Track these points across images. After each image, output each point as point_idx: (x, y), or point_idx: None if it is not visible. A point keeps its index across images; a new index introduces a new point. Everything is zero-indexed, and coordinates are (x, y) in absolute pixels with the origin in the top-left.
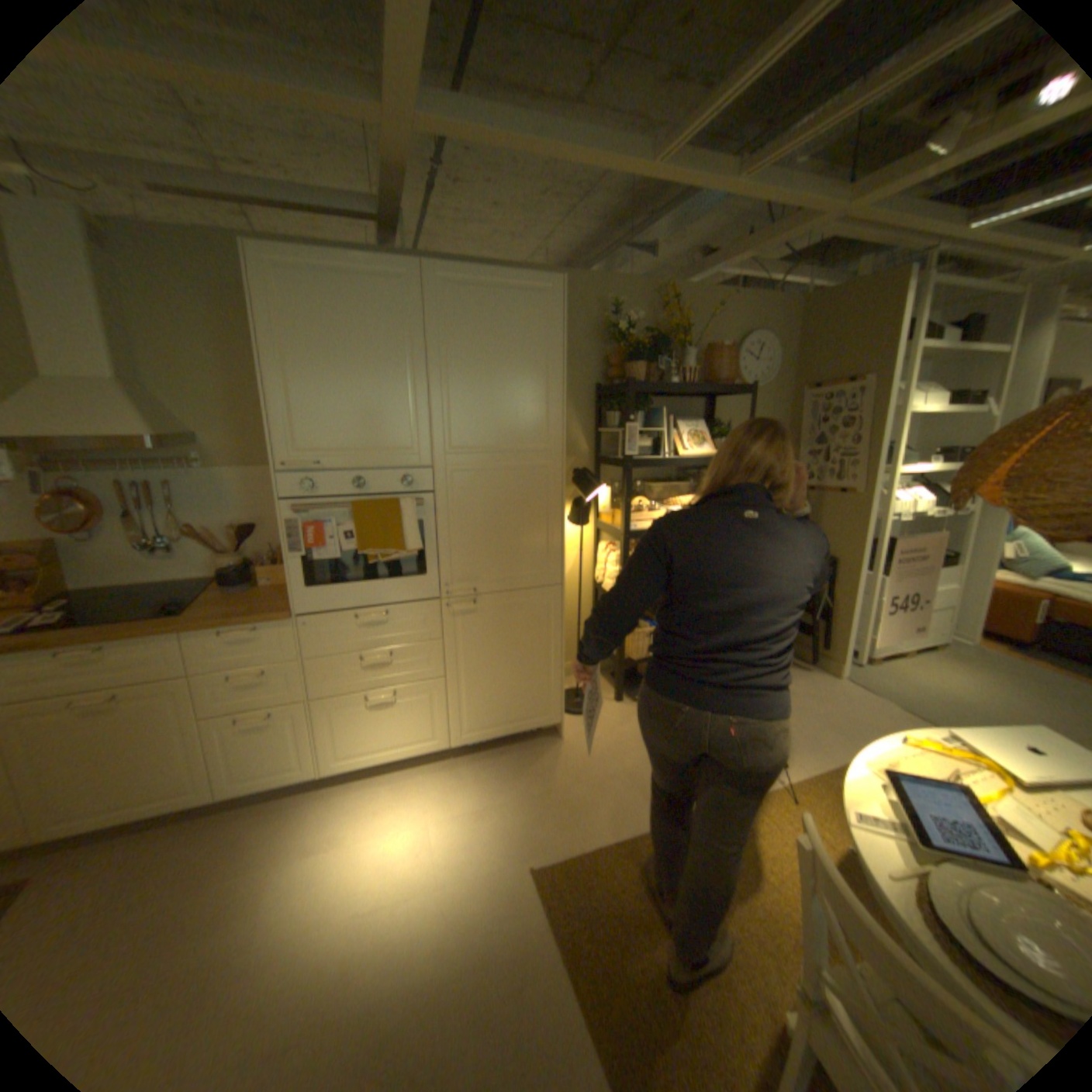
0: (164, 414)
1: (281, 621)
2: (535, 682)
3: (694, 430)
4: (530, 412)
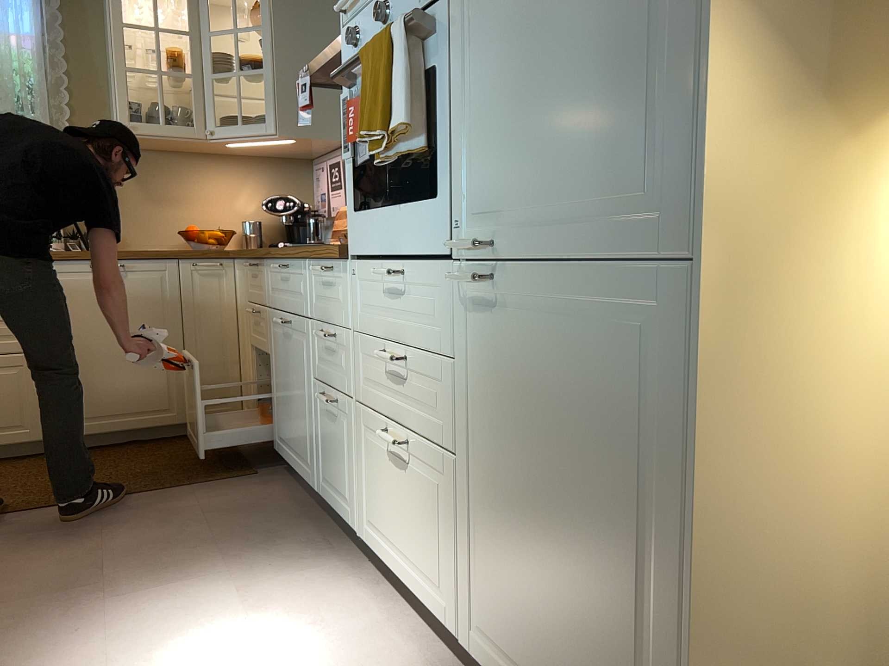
0: None
1: (339, 259)
2: (621, 633)
3: None
4: None
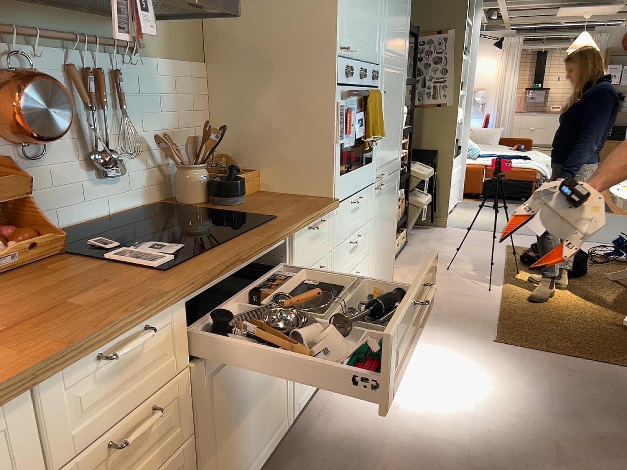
0: None
1: (335, 208)
2: (390, 249)
3: None
4: (404, 27)
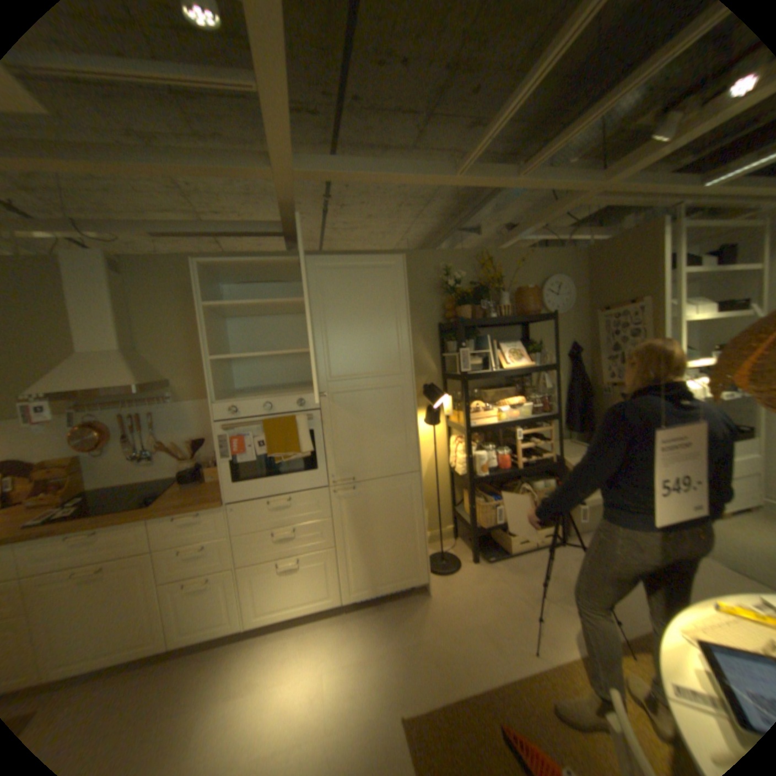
0: (149, 369)
1: (215, 508)
2: (404, 549)
3: (513, 349)
4: (385, 347)
